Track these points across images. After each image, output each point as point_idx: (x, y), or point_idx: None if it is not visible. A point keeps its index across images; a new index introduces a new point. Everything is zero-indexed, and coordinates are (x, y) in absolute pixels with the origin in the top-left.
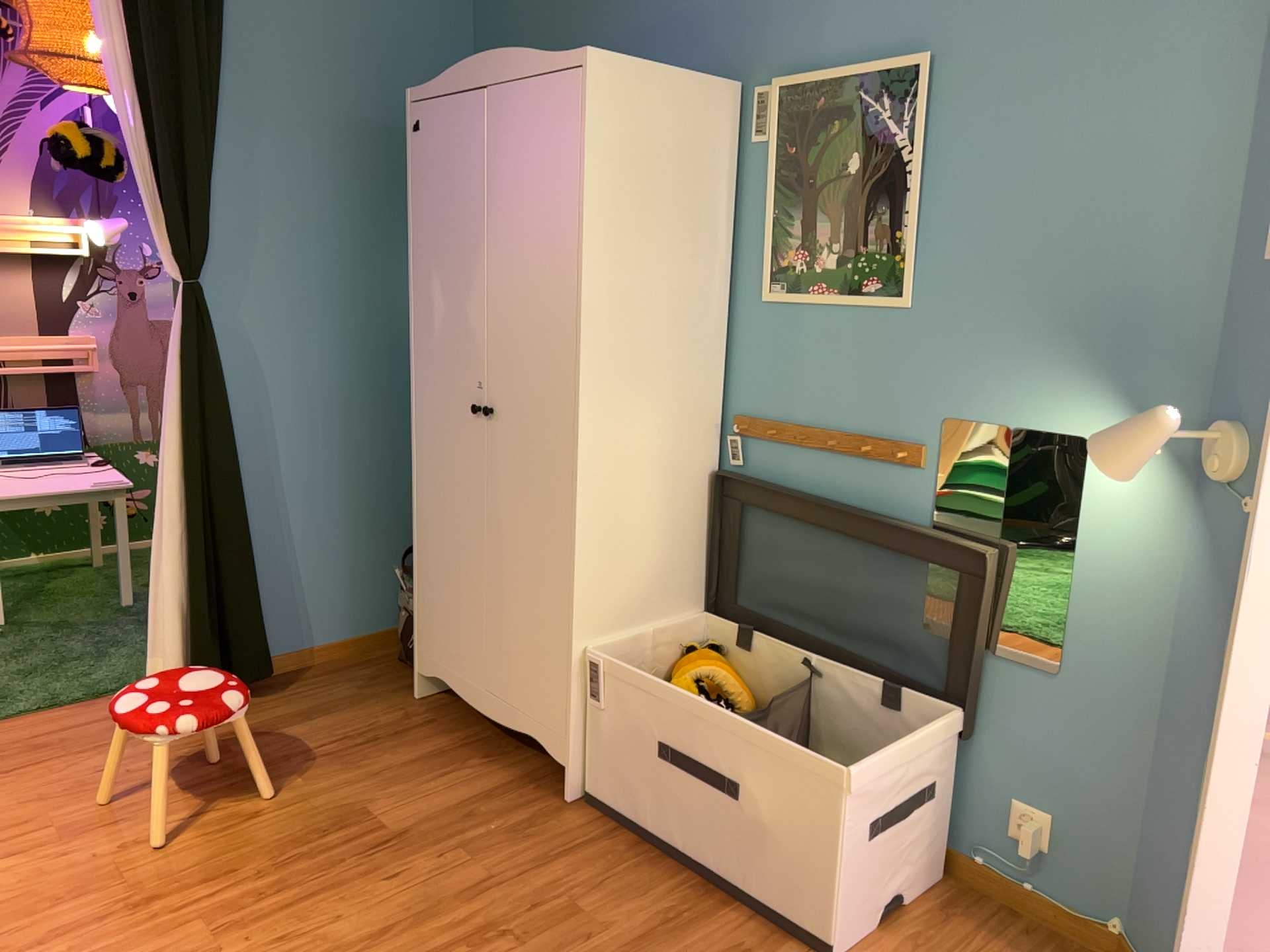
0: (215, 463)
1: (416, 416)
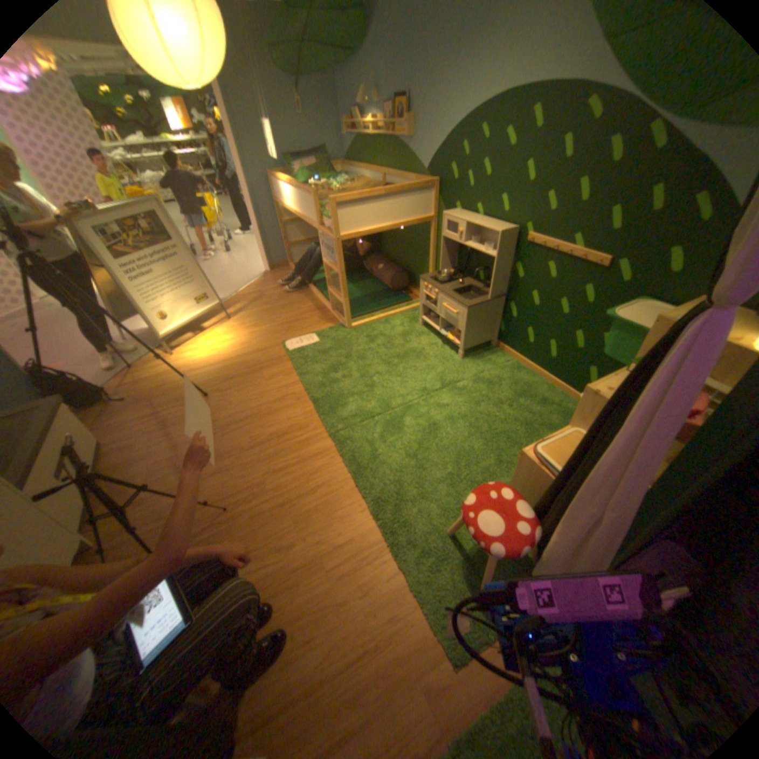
0: None
1: None
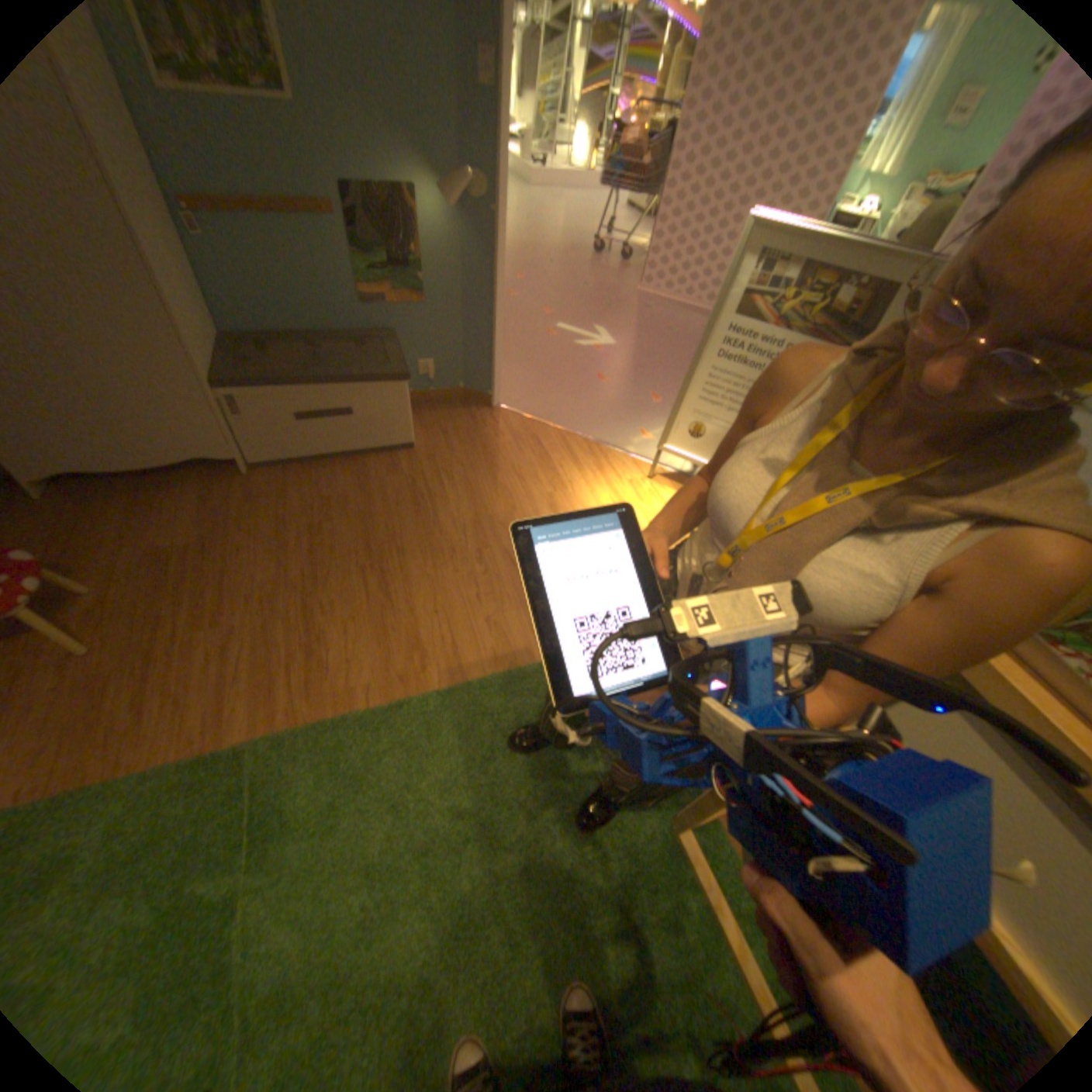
0: None
1: None
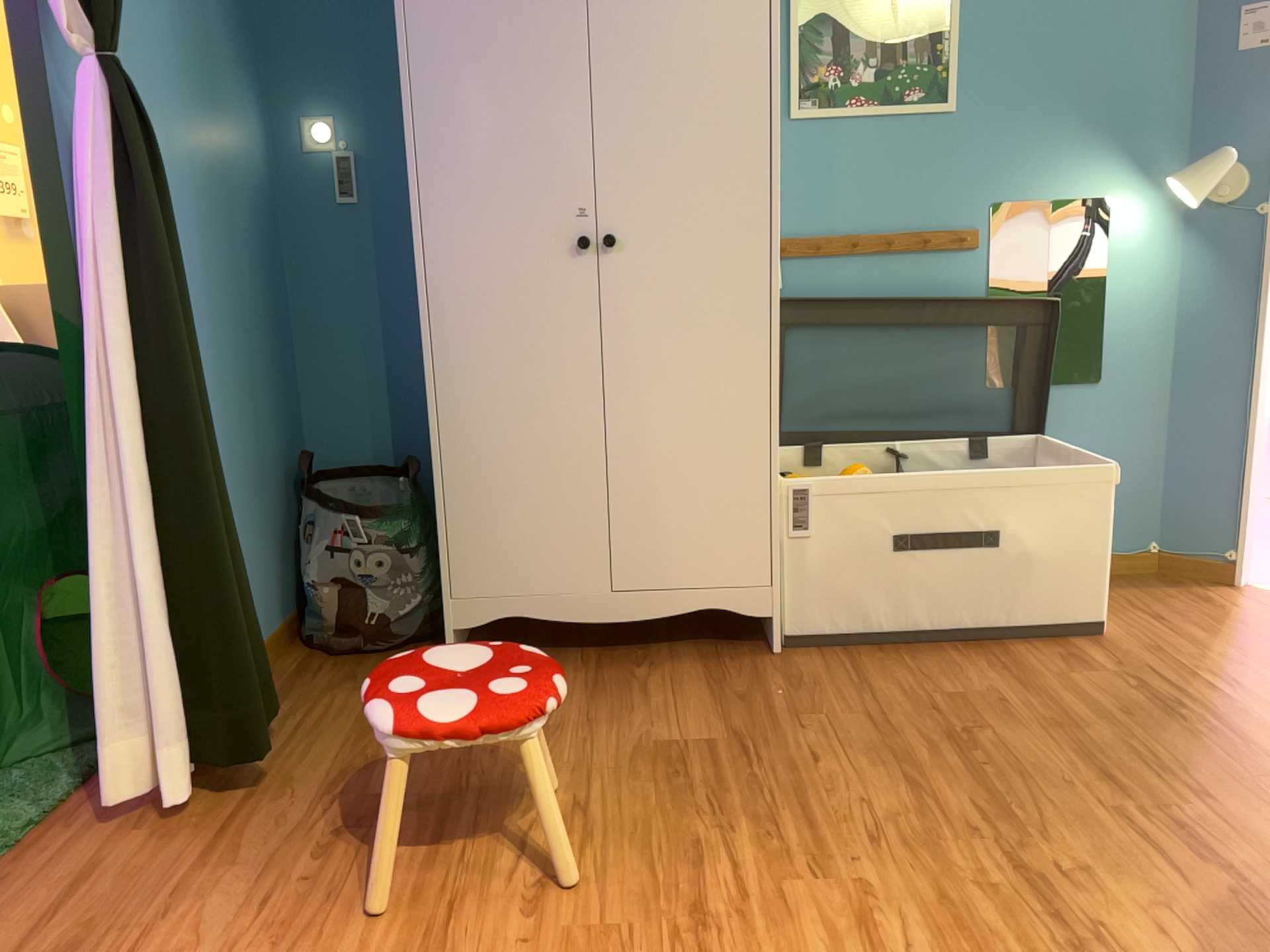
0: (190, 378)
1: (432, 280)
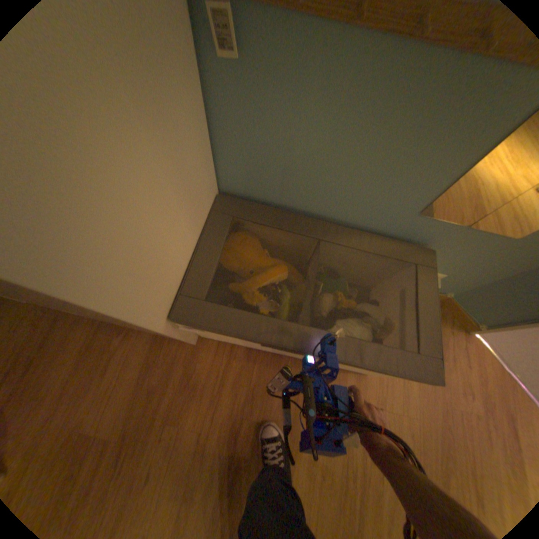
0: None
1: None
